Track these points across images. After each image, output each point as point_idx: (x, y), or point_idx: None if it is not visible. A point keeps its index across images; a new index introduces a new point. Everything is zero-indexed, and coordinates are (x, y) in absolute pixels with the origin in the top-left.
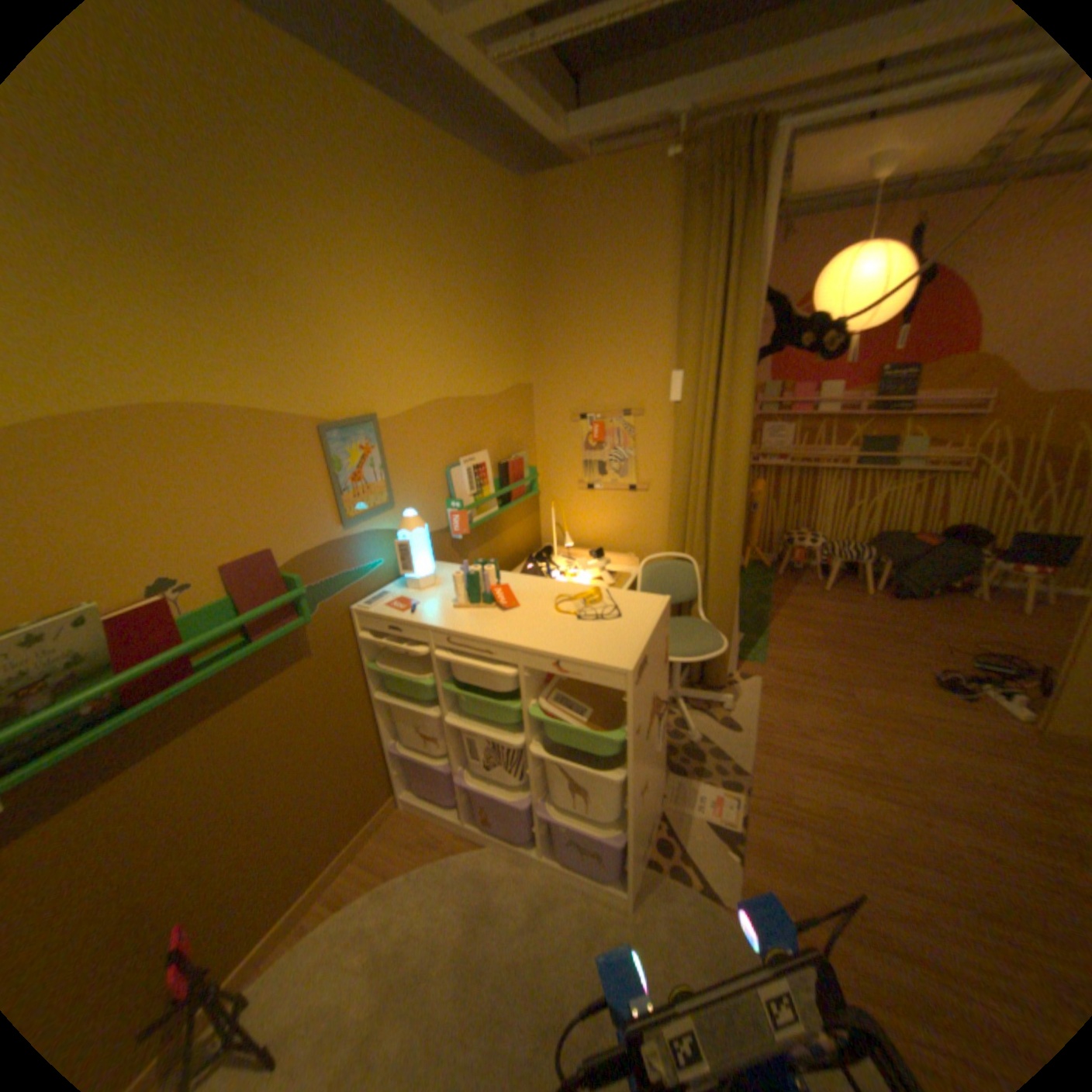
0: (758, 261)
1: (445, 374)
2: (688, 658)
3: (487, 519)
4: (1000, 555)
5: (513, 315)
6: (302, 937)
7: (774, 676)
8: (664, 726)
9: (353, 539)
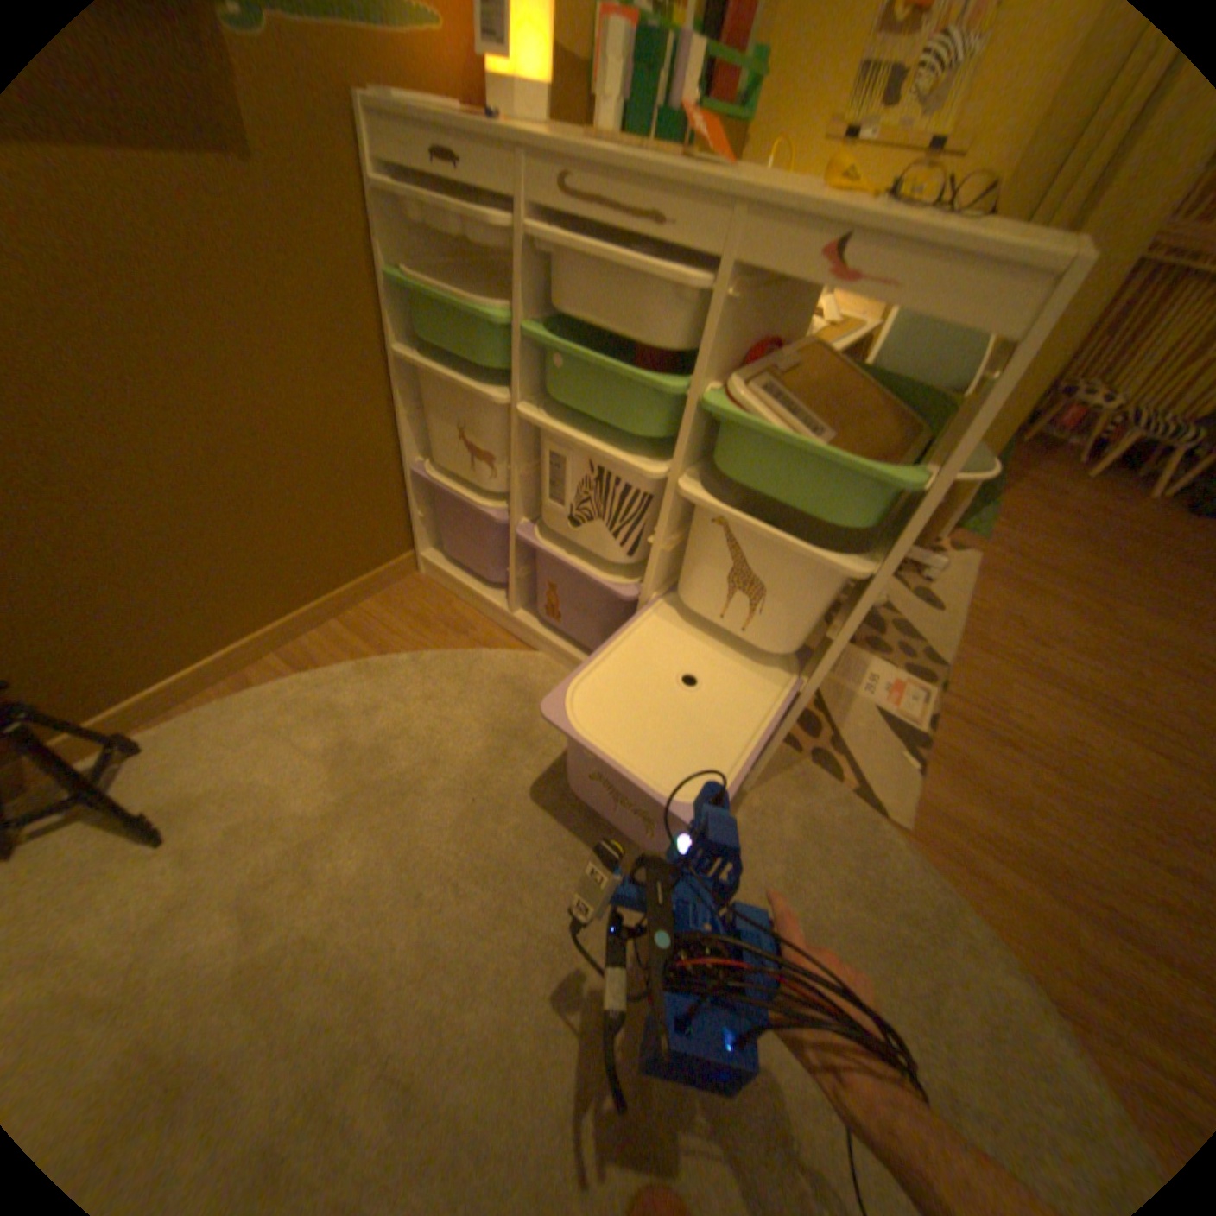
0: None
1: None
2: None
3: None
4: None
5: None
6: (242, 689)
7: (1000, 557)
8: None
9: None
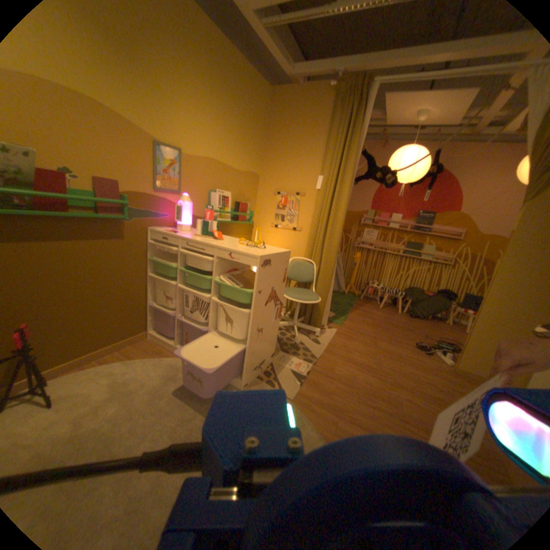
0: (359, 133)
1: (218, 150)
2: (300, 301)
3: (223, 222)
4: (459, 306)
5: (256, 142)
6: (83, 371)
7: (343, 331)
8: (277, 310)
9: (158, 199)
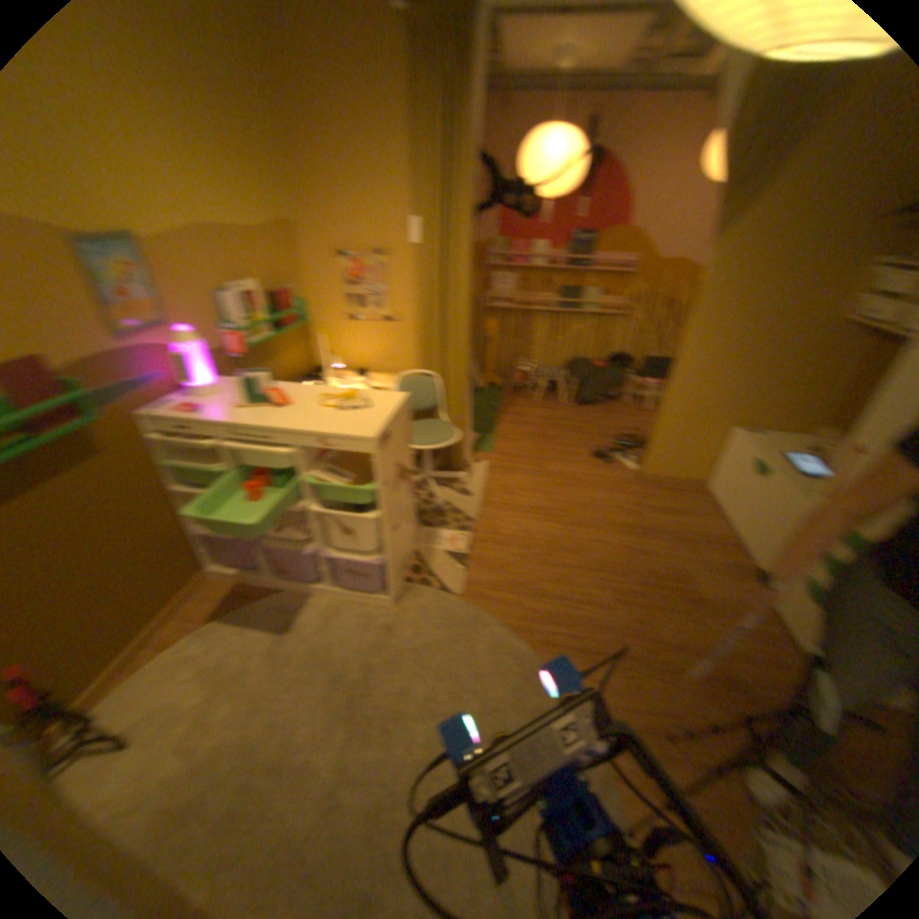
0: (465, 126)
1: (195, 199)
2: (428, 446)
3: (256, 341)
4: (634, 373)
5: (261, 148)
6: (129, 674)
7: (493, 459)
8: (406, 486)
9: (120, 351)
